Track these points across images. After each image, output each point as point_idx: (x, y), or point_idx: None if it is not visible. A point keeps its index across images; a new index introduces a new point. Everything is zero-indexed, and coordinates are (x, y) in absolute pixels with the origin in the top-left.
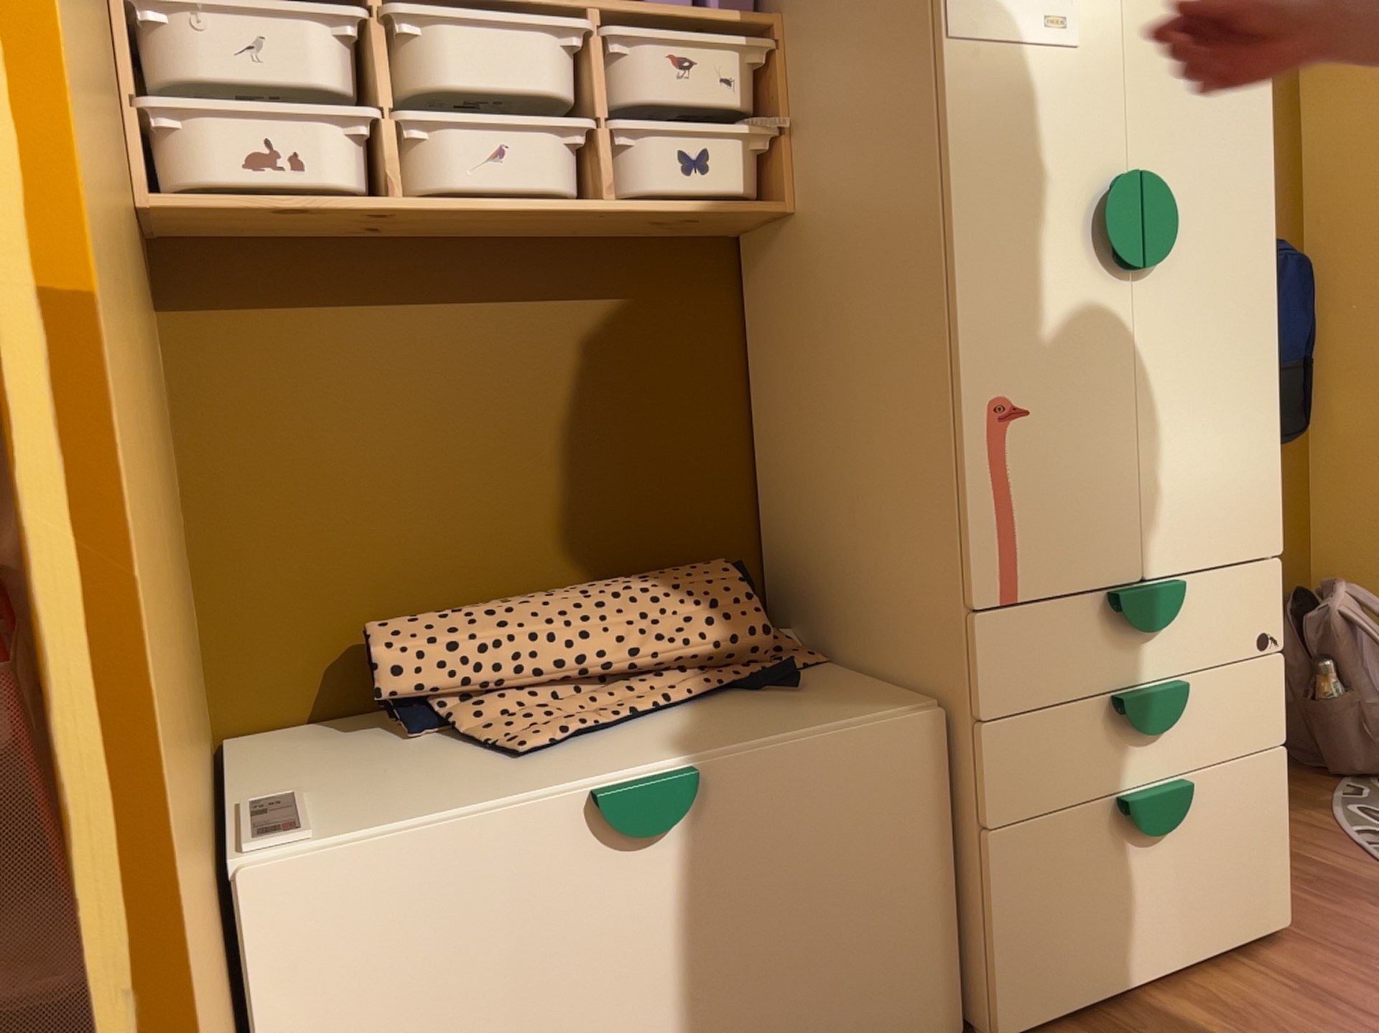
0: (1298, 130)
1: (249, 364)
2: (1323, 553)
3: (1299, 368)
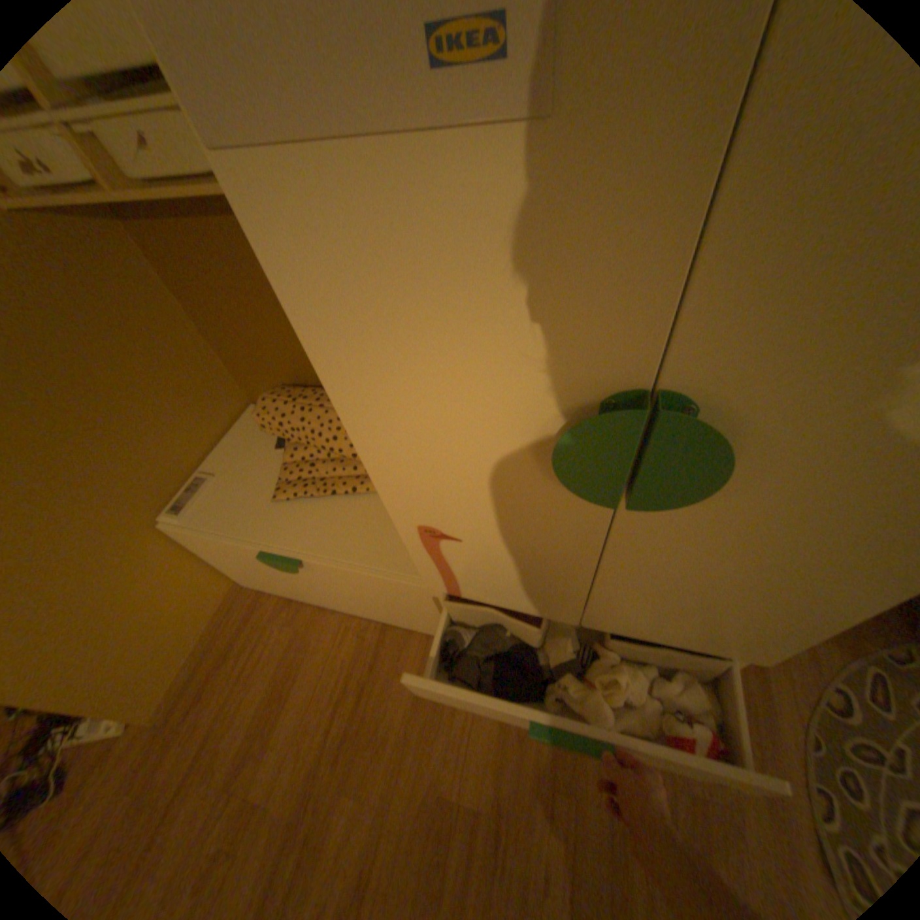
0: None
1: (172, 251)
2: None
3: None
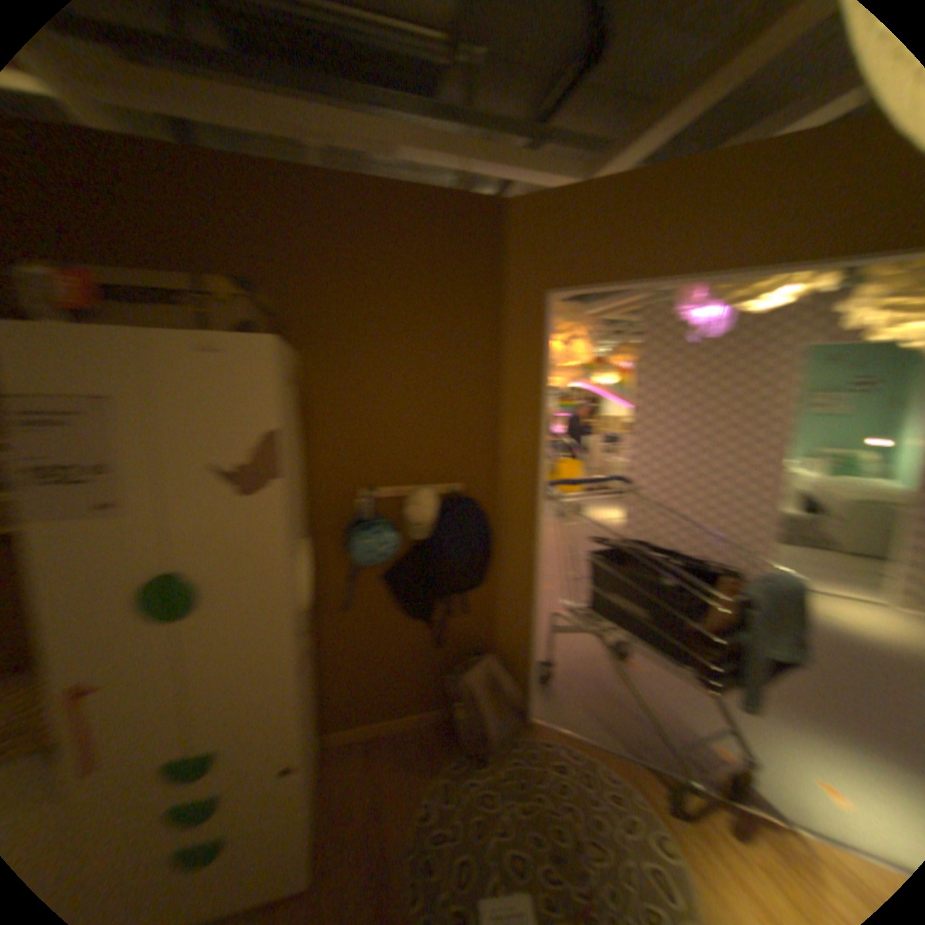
0: (494, 444)
1: None
2: (495, 636)
3: (475, 560)
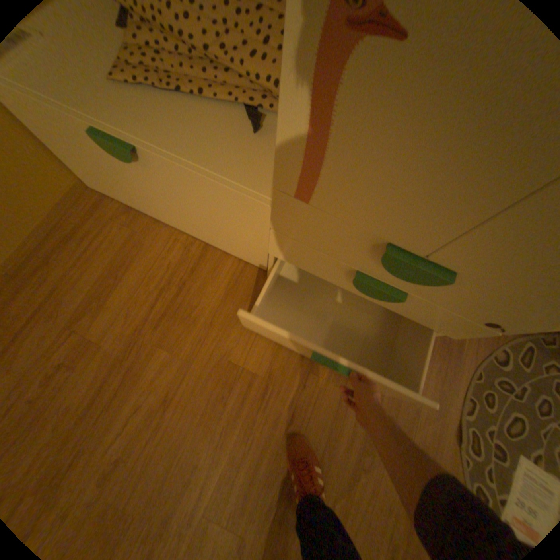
0: None
1: None
2: None
3: None
